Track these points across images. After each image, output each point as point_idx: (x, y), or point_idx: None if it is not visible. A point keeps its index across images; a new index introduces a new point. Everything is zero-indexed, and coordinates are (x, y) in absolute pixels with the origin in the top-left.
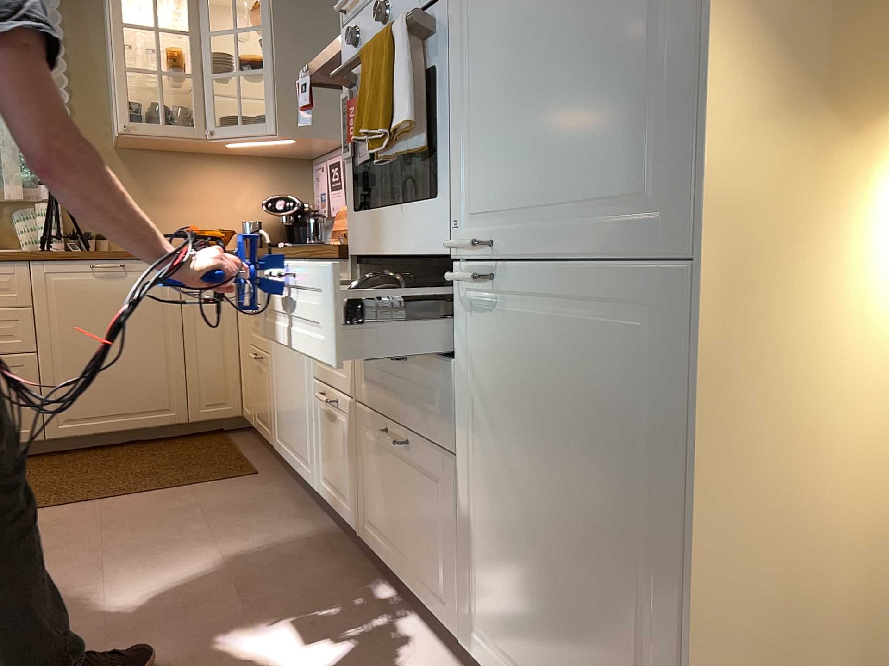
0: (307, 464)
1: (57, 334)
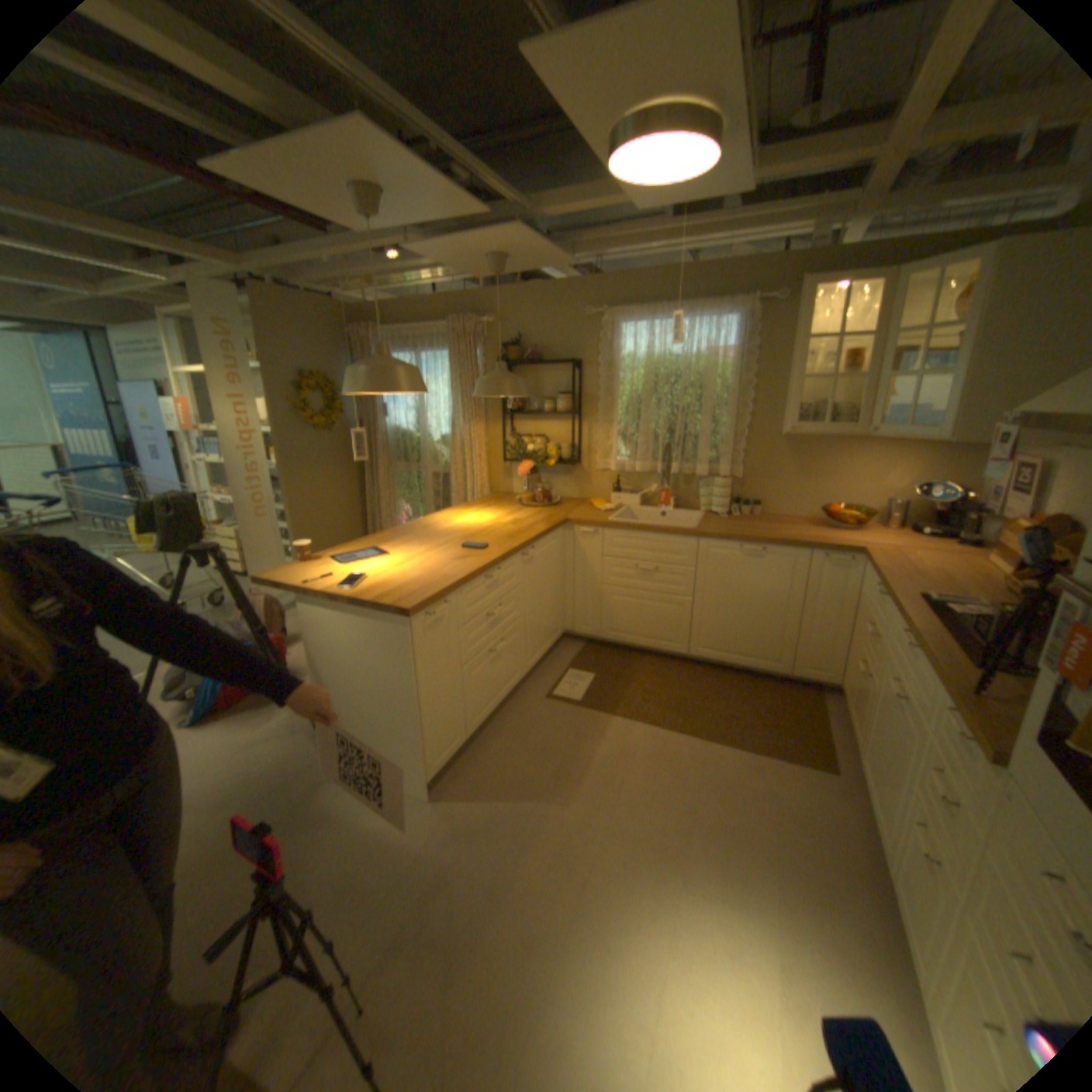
0: (890, 841)
1: (708, 589)
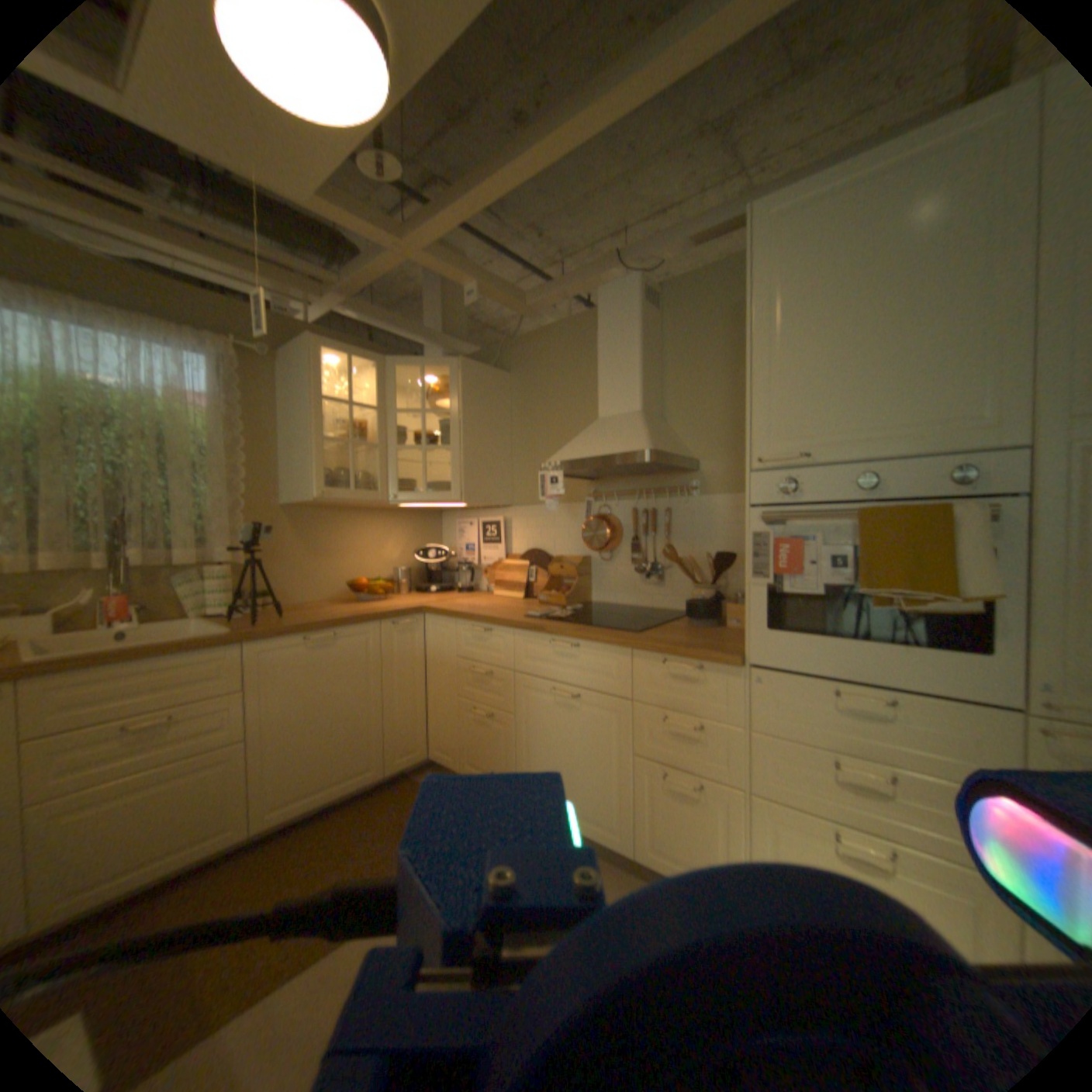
0: (609, 831)
1: (265, 718)
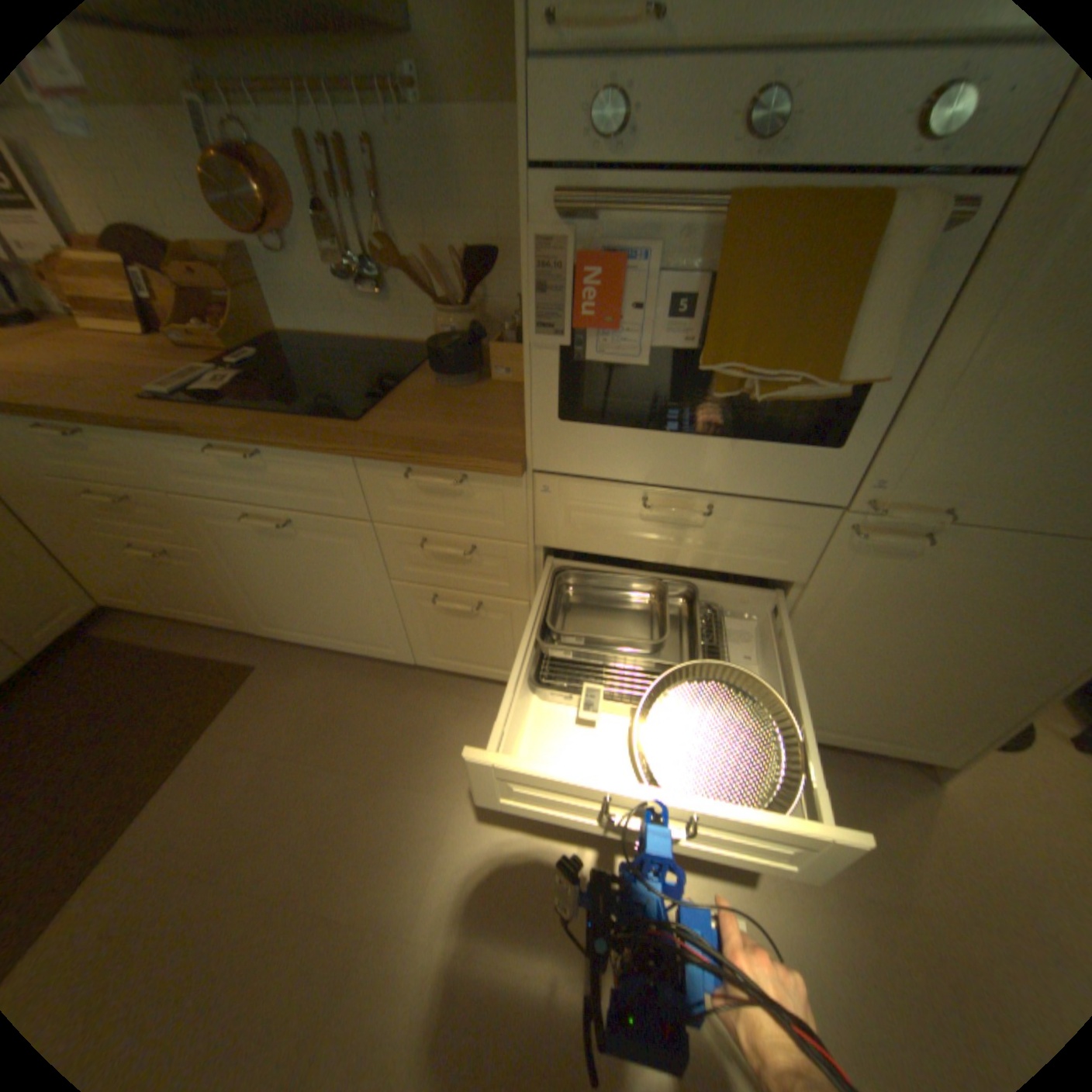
0: (380, 645)
1: None
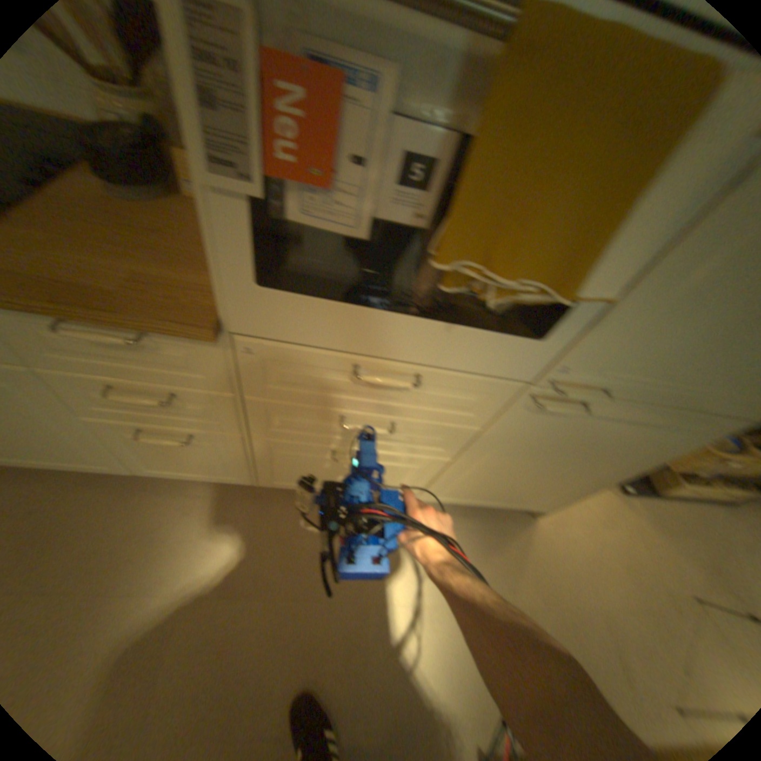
0: (92, 464)
1: None
